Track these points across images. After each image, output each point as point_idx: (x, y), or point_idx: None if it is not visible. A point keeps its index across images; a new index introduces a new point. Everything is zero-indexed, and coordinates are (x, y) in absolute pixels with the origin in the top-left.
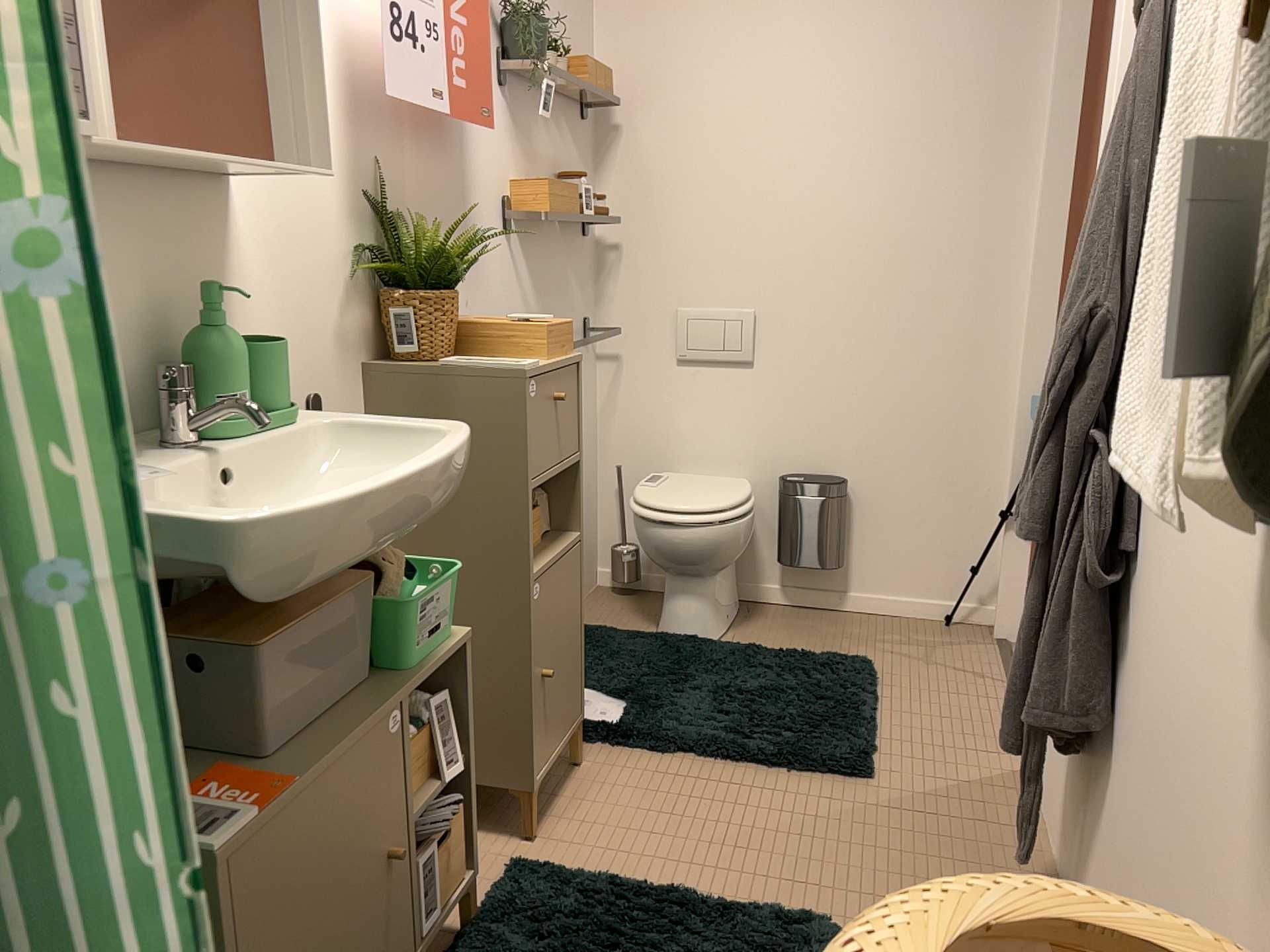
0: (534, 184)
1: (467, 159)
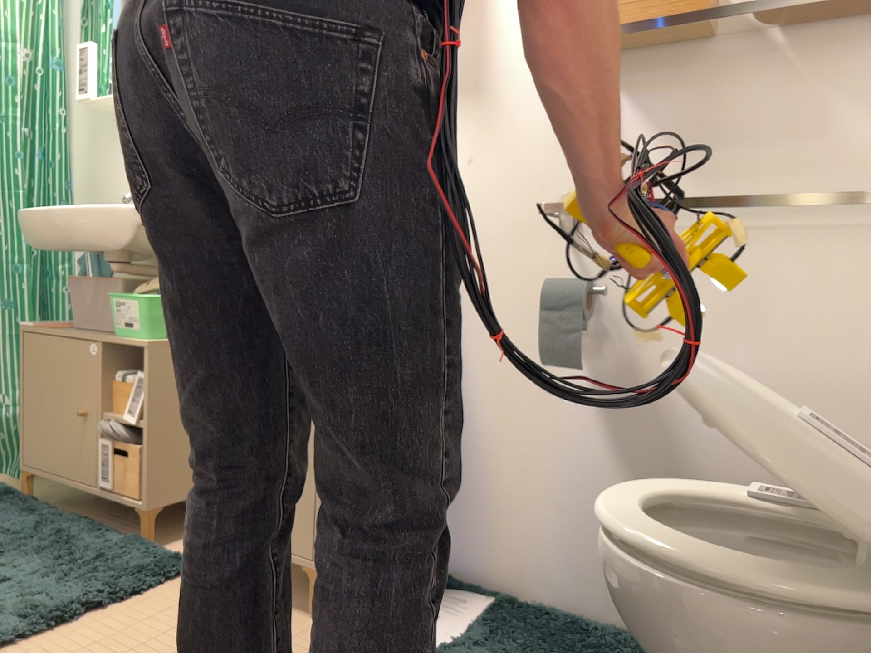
0: (663, 2)
1: (483, 23)
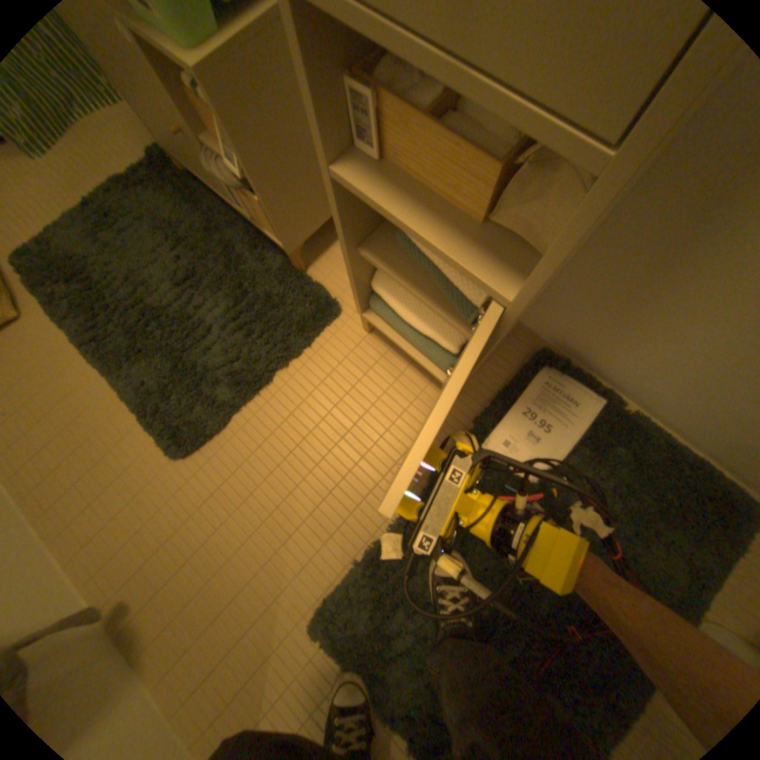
0: None
1: None
